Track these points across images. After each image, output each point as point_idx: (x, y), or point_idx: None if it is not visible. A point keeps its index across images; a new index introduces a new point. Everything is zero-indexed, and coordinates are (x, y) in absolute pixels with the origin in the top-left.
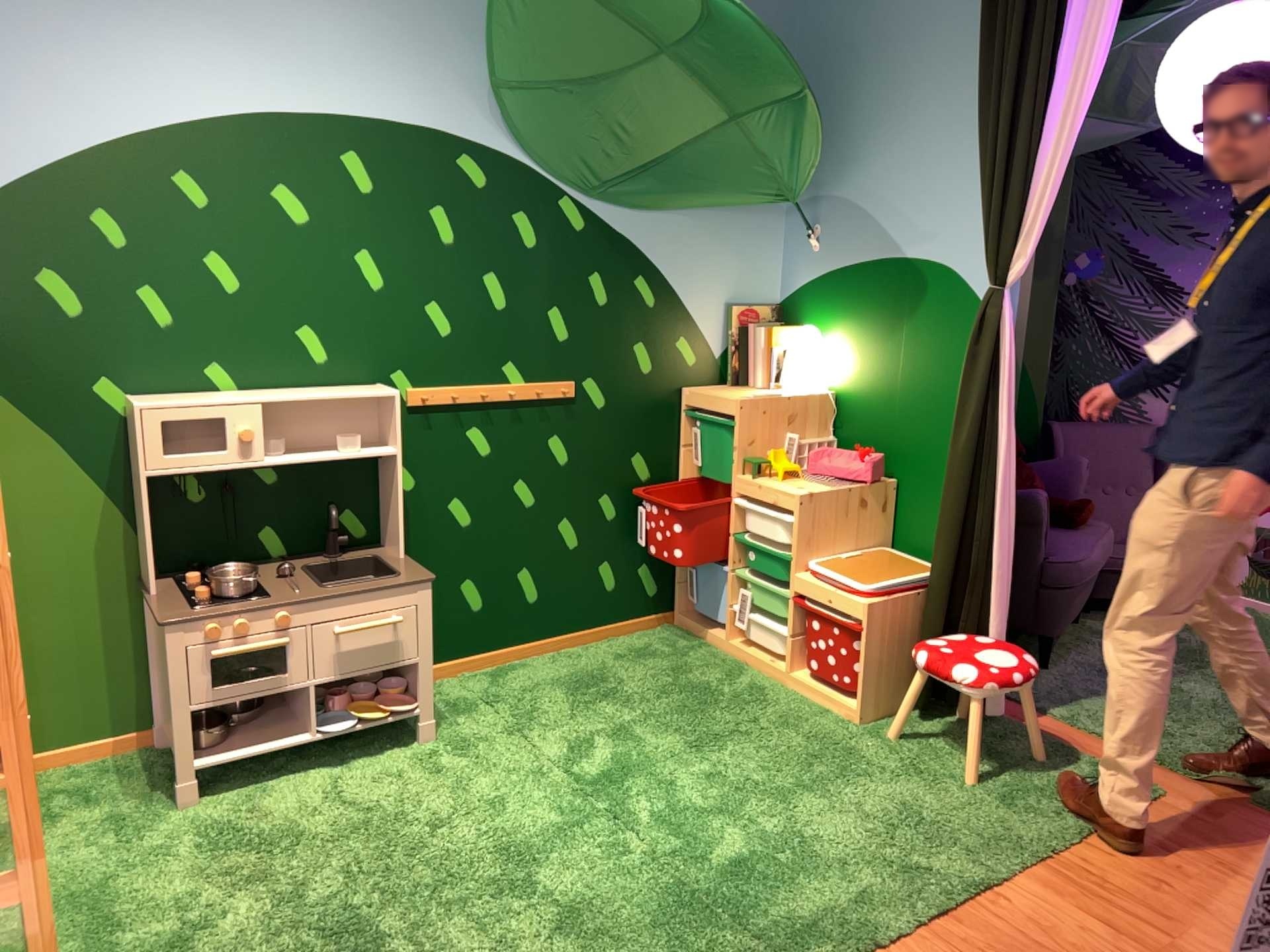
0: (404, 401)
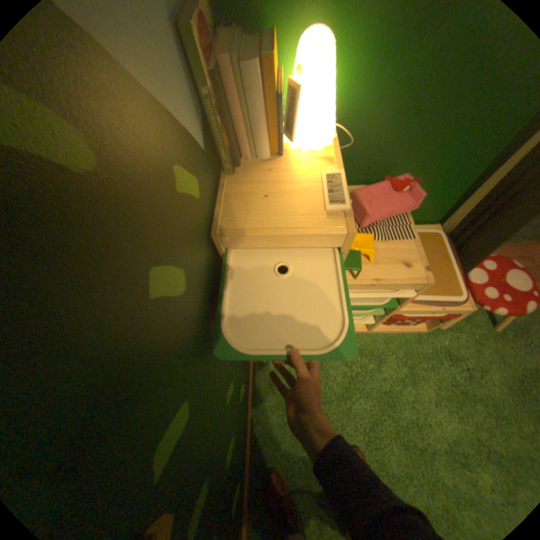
0: None
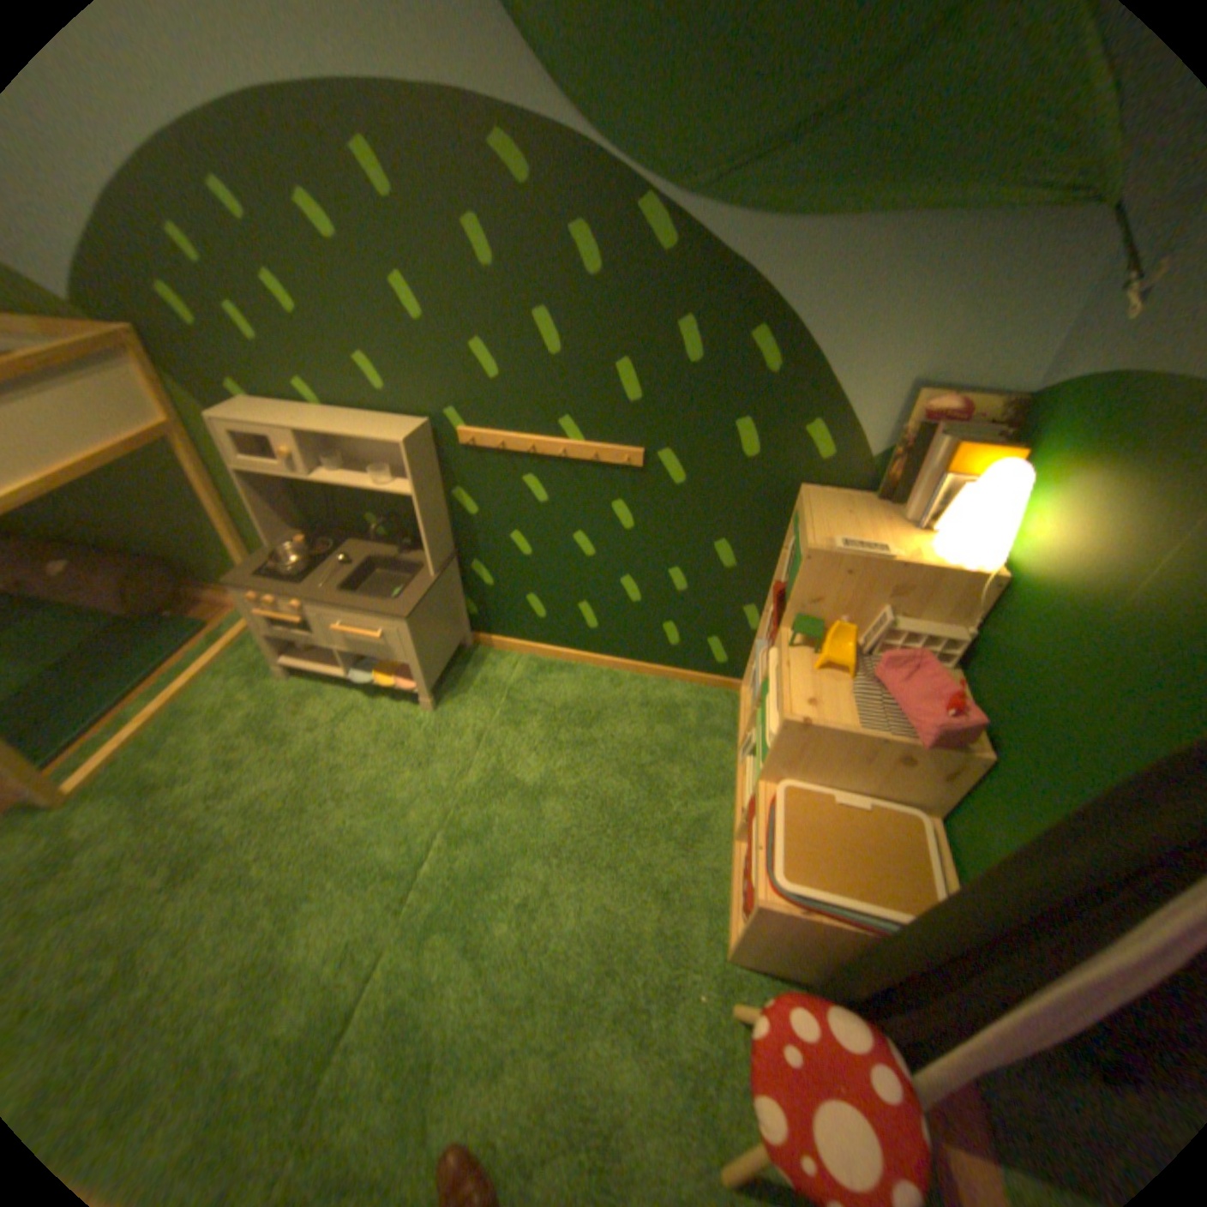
0: (459, 440)
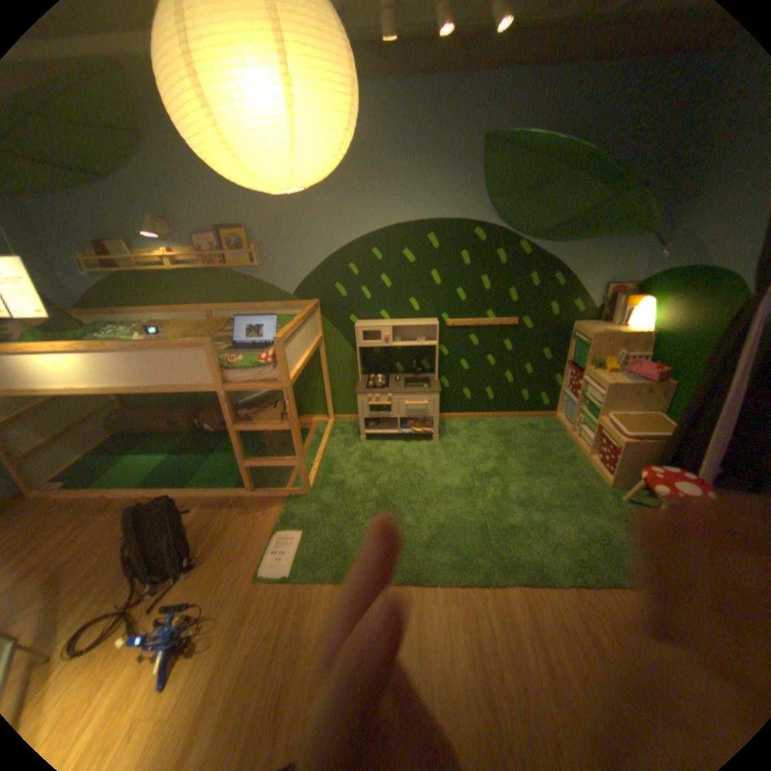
0: (445, 325)
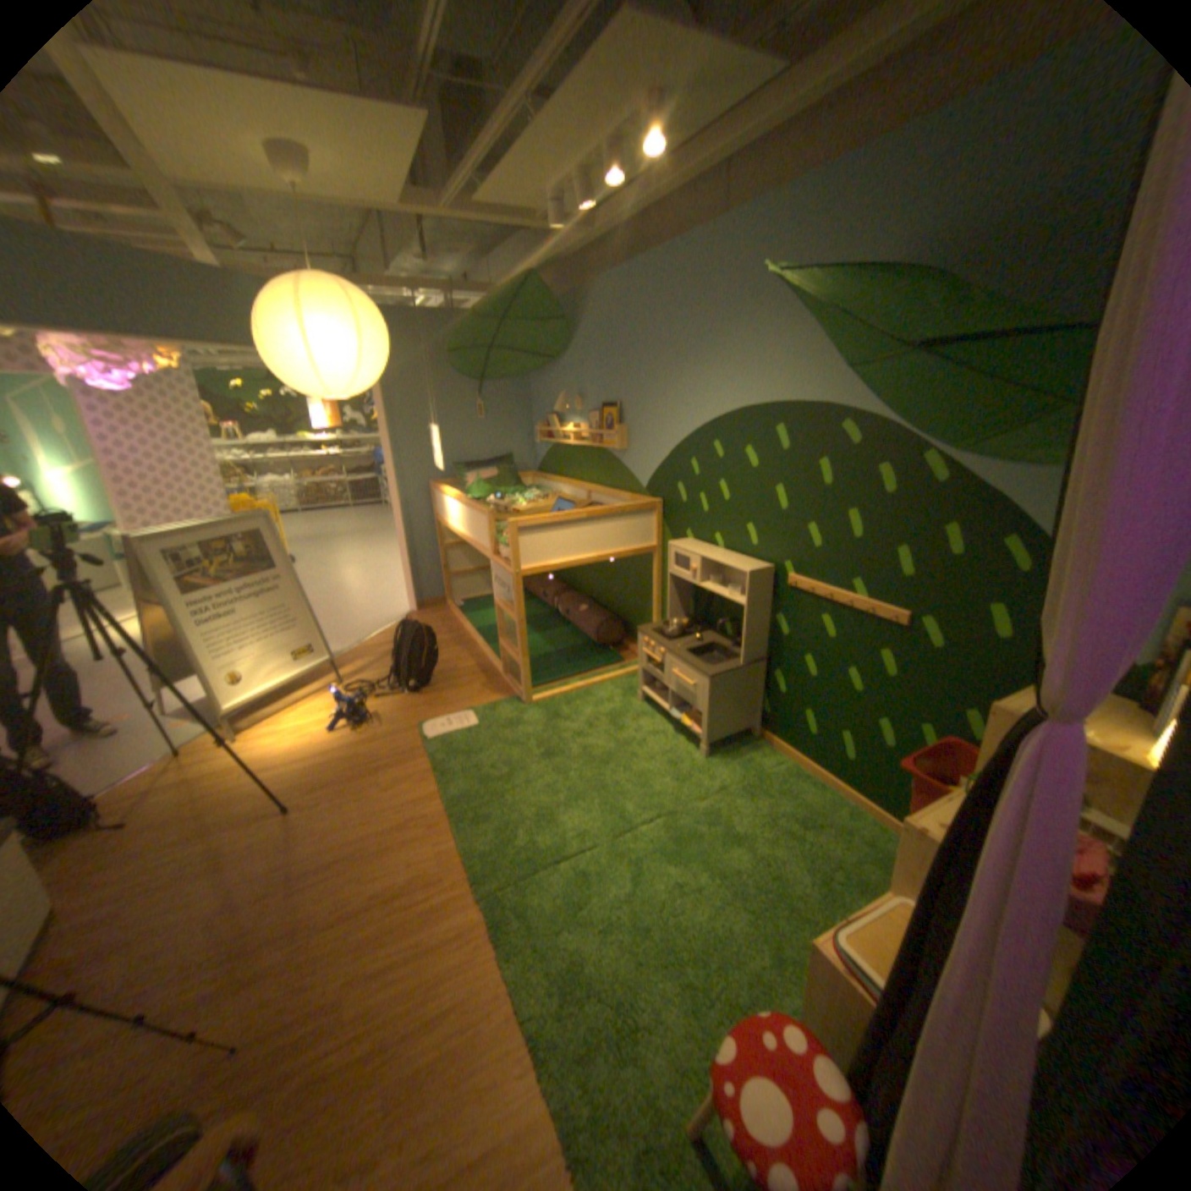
0: (787, 582)
